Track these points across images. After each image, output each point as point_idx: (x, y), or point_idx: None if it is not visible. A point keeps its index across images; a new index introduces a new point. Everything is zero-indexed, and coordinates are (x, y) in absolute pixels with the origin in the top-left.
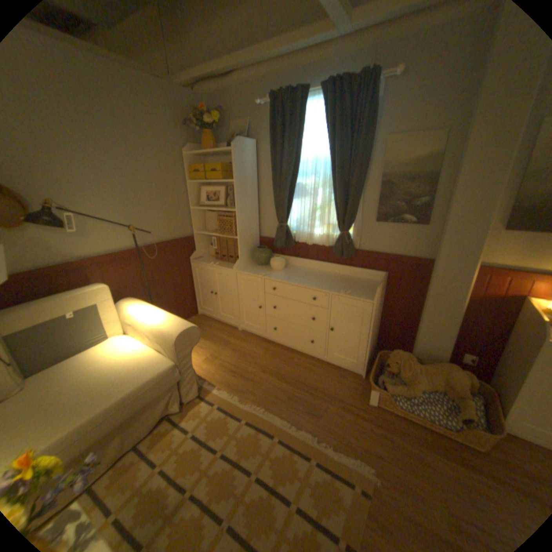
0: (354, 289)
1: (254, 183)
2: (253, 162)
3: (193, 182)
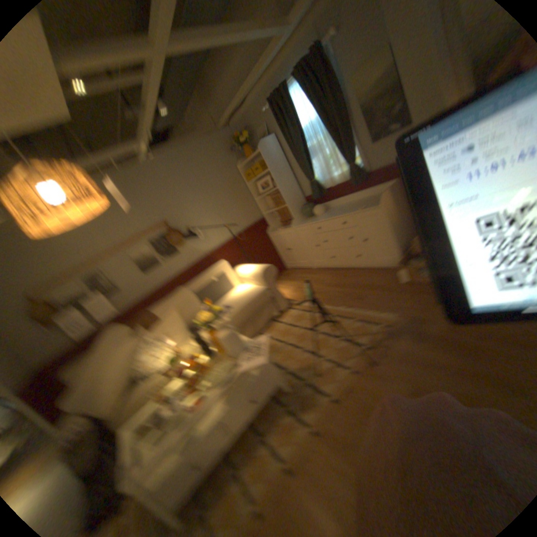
0: (369, 203)
1: (283, 162)
2: (277, 148)
3: (249, 181)
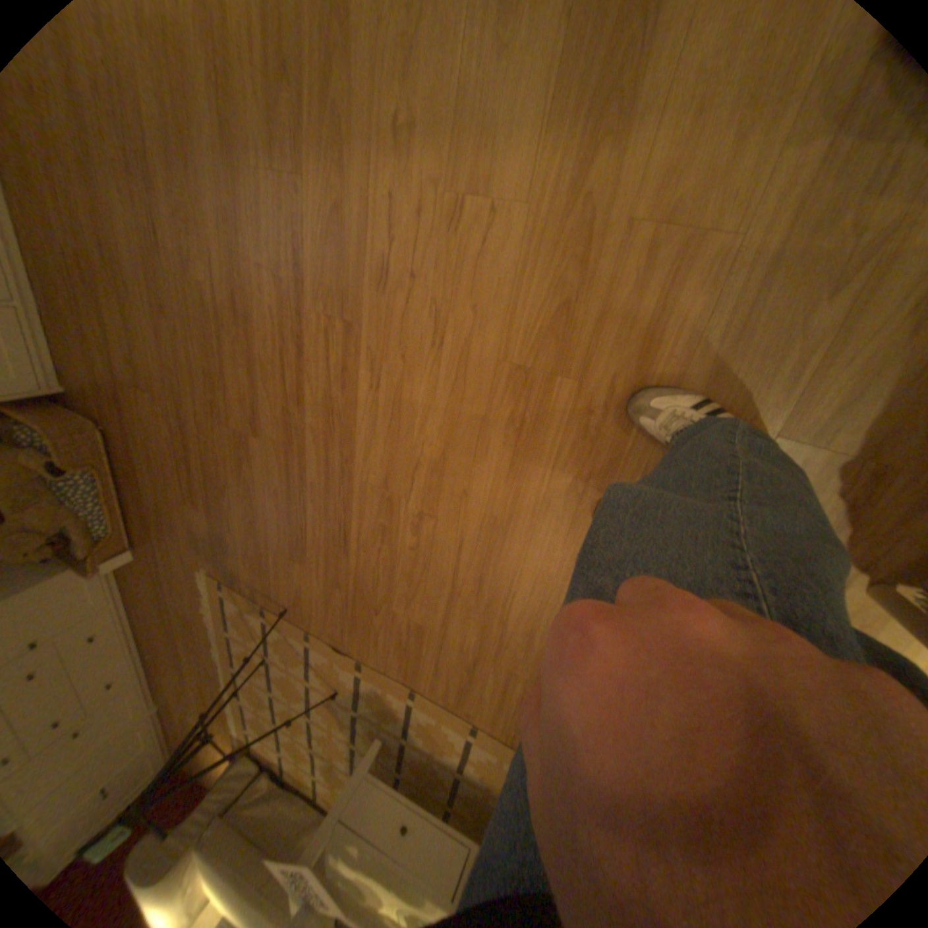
0: None
1: None
2: None
3: None
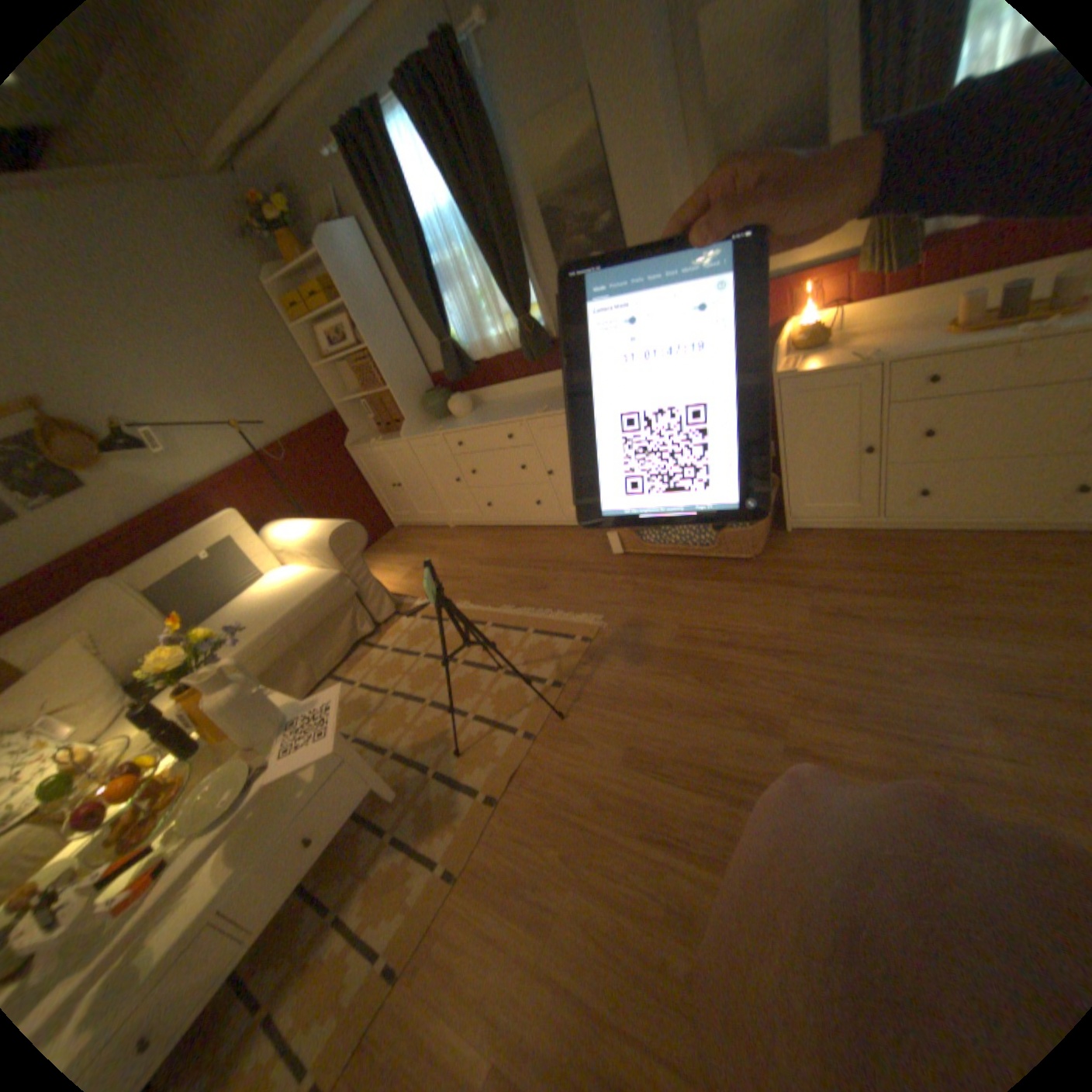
0: (557, 400)
1: (380, 288)
2: (363, 254)
3: (298, 322)
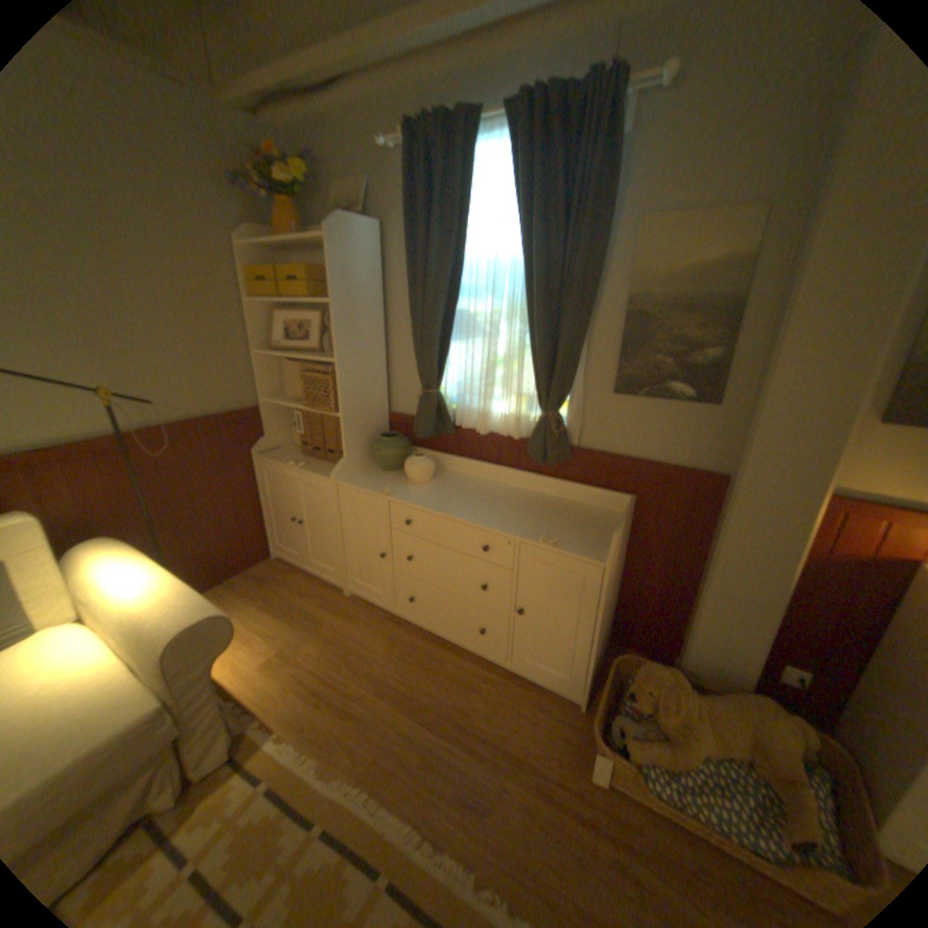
0: (566, 532)
1: (375, 307)
2: (373, 265)
3: (256, 301)
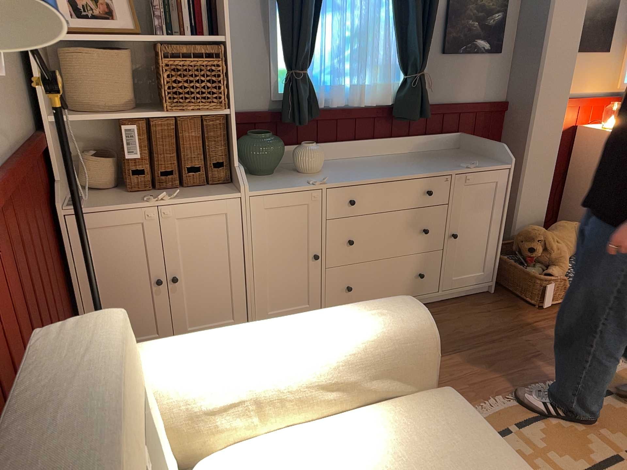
0: (463, 161)
1: None
2: None
3: None
